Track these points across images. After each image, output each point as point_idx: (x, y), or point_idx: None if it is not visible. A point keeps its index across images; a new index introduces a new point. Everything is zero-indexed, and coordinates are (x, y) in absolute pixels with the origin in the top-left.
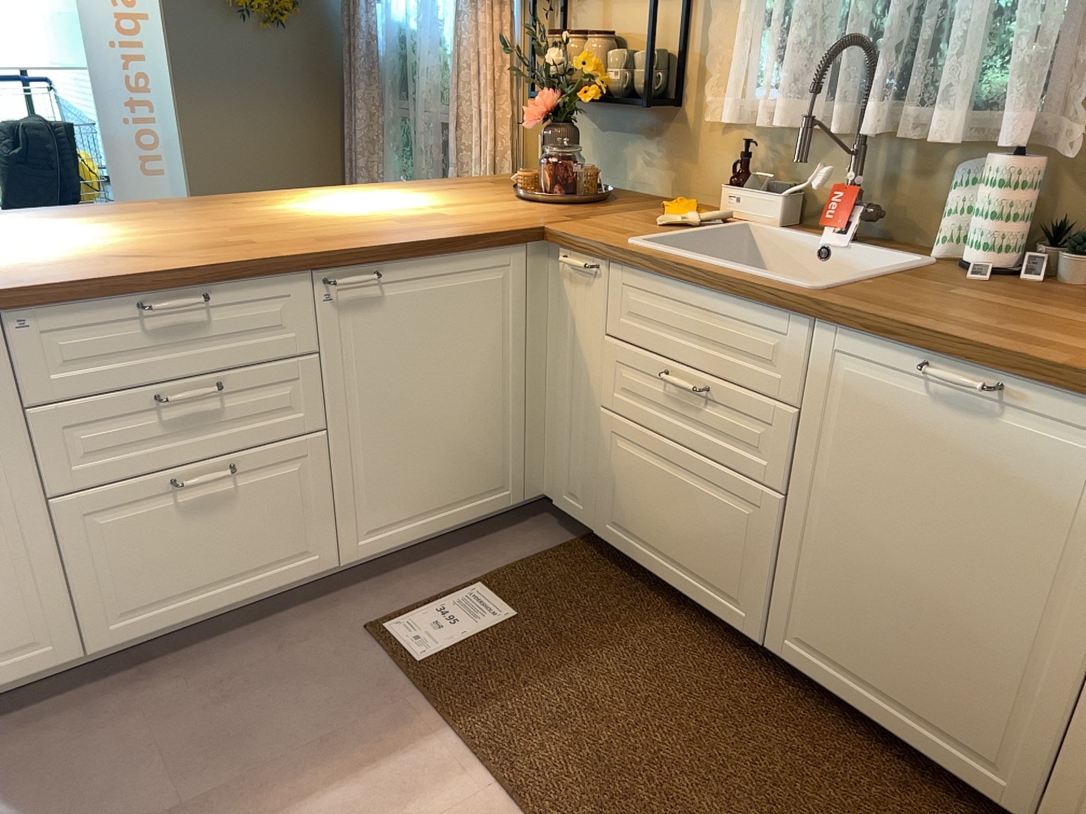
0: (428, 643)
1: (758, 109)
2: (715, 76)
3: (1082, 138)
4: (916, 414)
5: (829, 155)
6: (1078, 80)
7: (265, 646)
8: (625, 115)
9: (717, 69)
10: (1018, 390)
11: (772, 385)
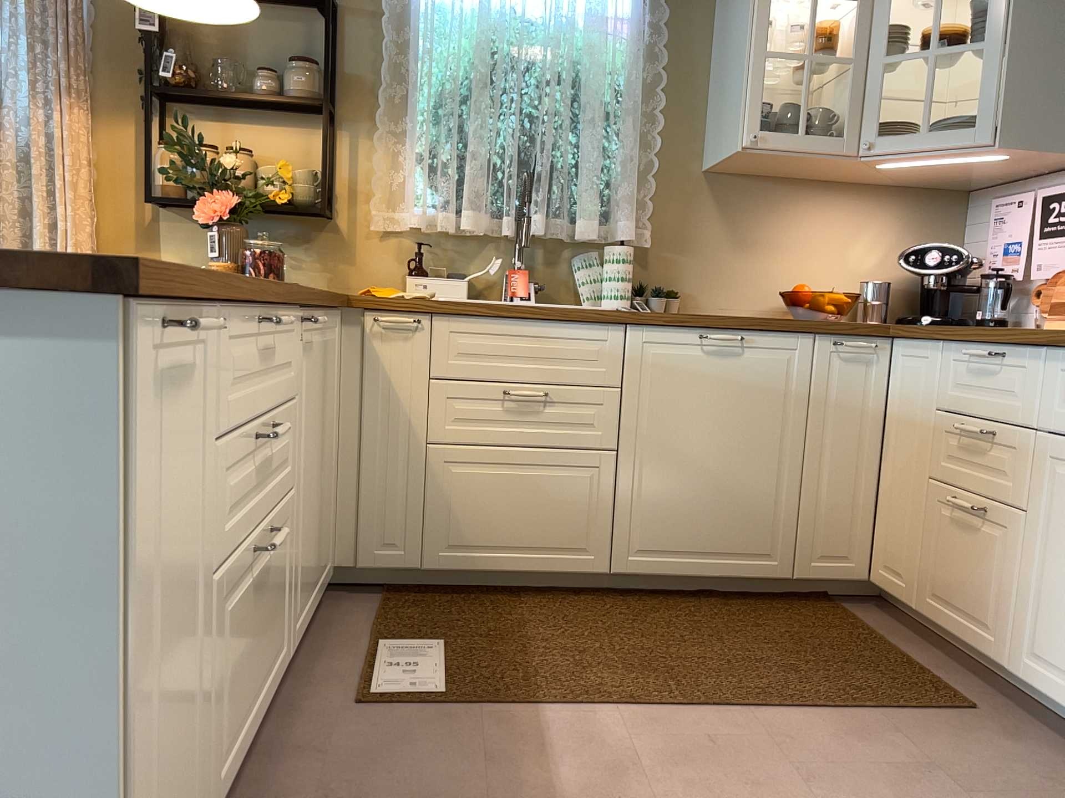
0: (425, 684)
1: (424, 219)
2: (370, 194)
3: (652, 233)
4: (700, 365)
5: (484, 251)
6: (636, 206)
7: (299, 765)
8: (264, 224)
9: (380, 188)
10: (750, 336)
11: (600, 376)
